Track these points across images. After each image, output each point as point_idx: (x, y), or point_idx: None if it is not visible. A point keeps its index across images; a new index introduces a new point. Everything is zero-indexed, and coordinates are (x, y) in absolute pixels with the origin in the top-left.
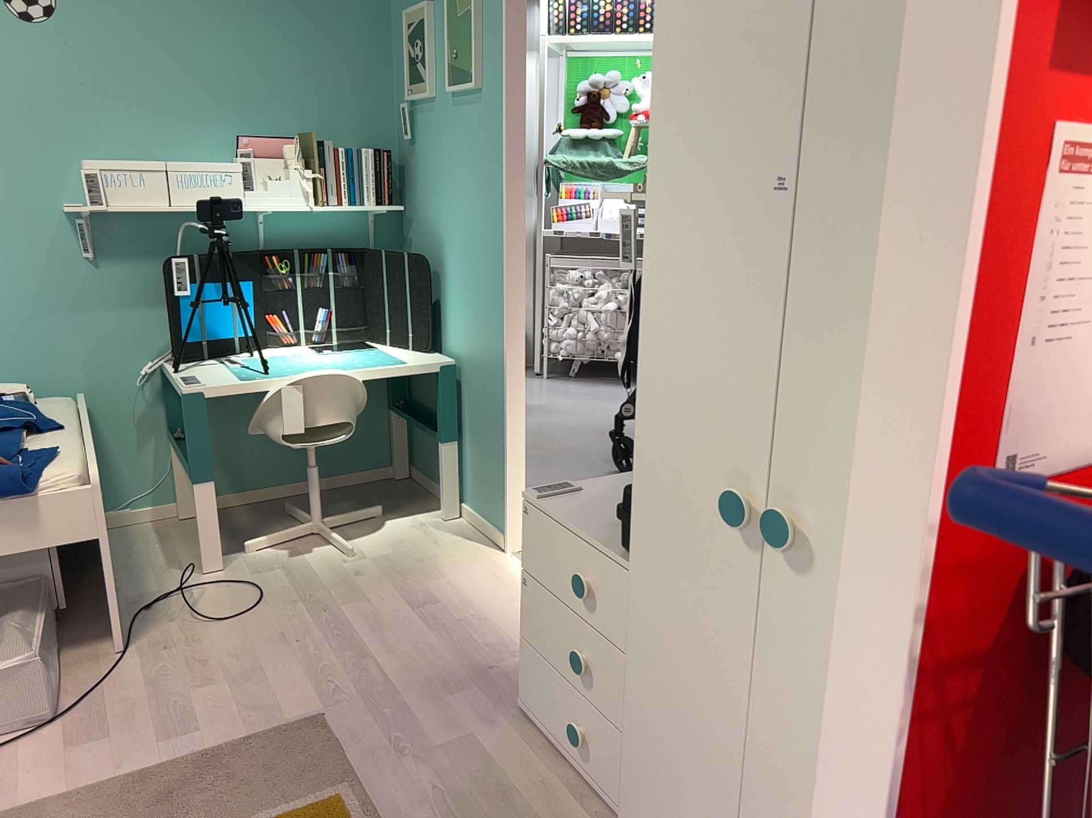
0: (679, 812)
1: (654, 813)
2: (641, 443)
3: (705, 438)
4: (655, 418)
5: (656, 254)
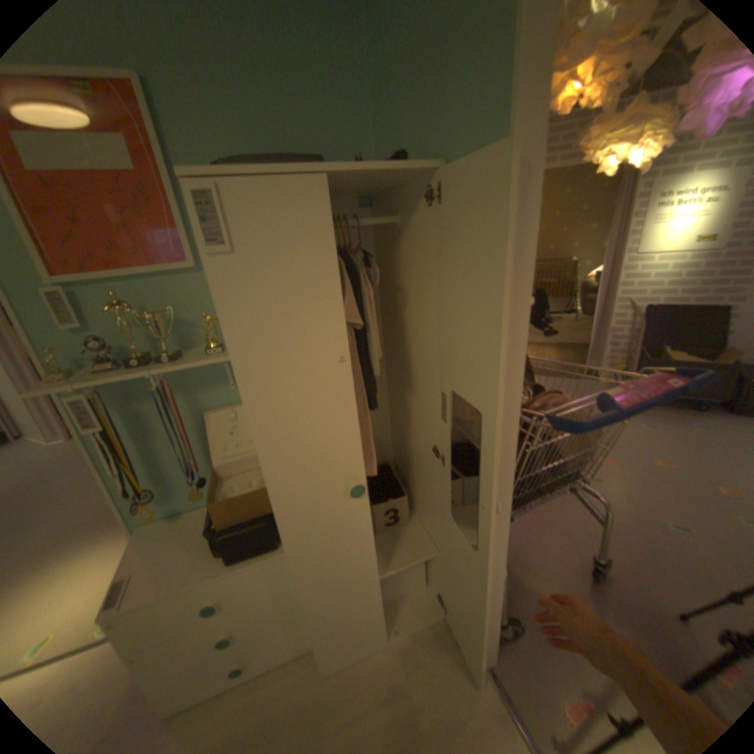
0: (349, 614)
1: (335, 630)
2: (277, 507)
3: (324, 479)
4: (286, 491)
5: (249, 417)
